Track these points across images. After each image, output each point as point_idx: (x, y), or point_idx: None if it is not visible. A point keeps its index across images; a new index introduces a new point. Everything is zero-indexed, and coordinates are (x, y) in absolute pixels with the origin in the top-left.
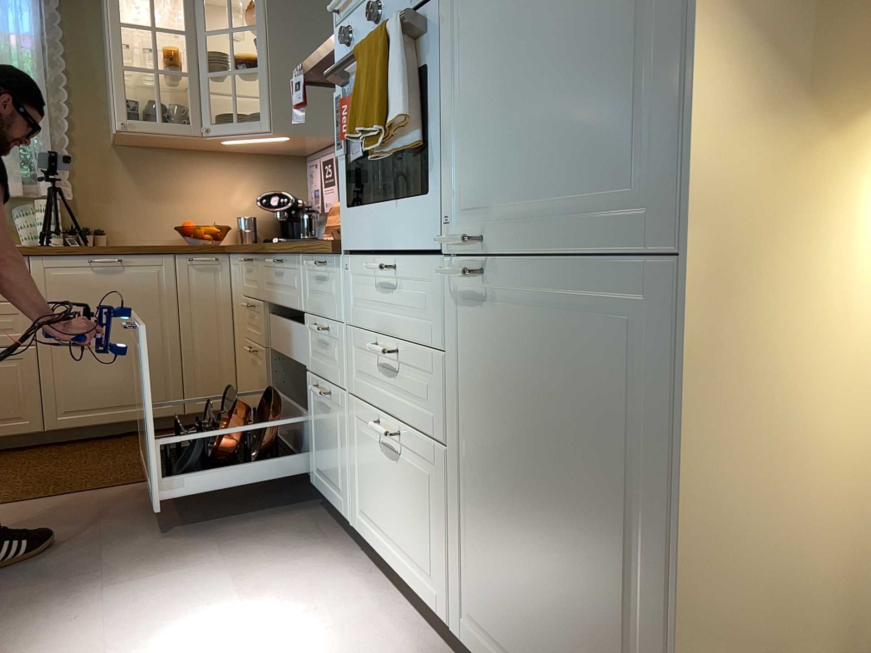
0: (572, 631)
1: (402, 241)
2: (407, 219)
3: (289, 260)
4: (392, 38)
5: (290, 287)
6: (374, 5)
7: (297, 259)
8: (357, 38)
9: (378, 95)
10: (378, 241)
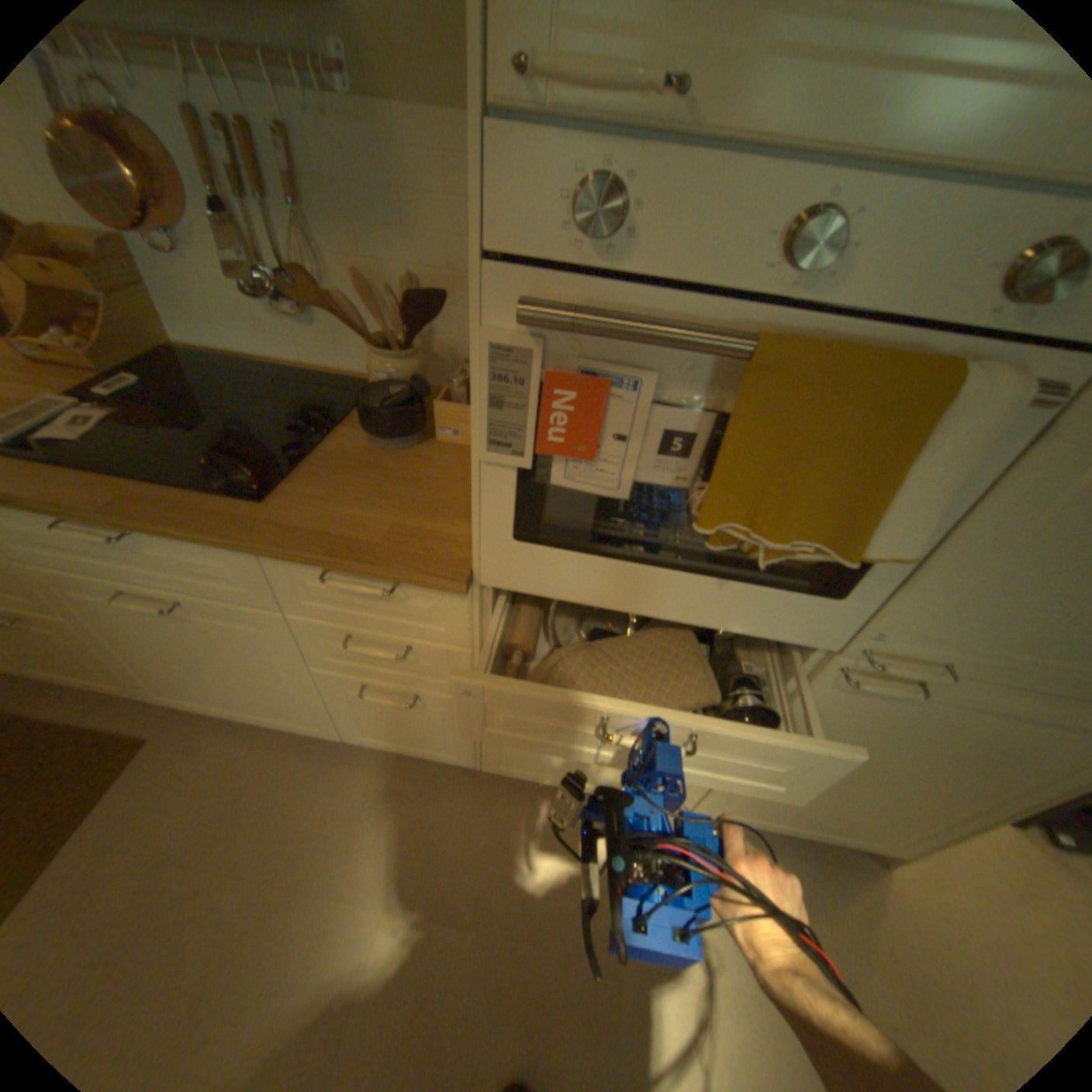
0: (873, 817)
1: (716, 620)
2: (744, 604)
3: (169, 540)
4: (963, 419)
5: (192, 575)
6: (842, 235)
7: (229, 551)
8: (642, 234)
9: (854, 503)
10: (633, 605)
